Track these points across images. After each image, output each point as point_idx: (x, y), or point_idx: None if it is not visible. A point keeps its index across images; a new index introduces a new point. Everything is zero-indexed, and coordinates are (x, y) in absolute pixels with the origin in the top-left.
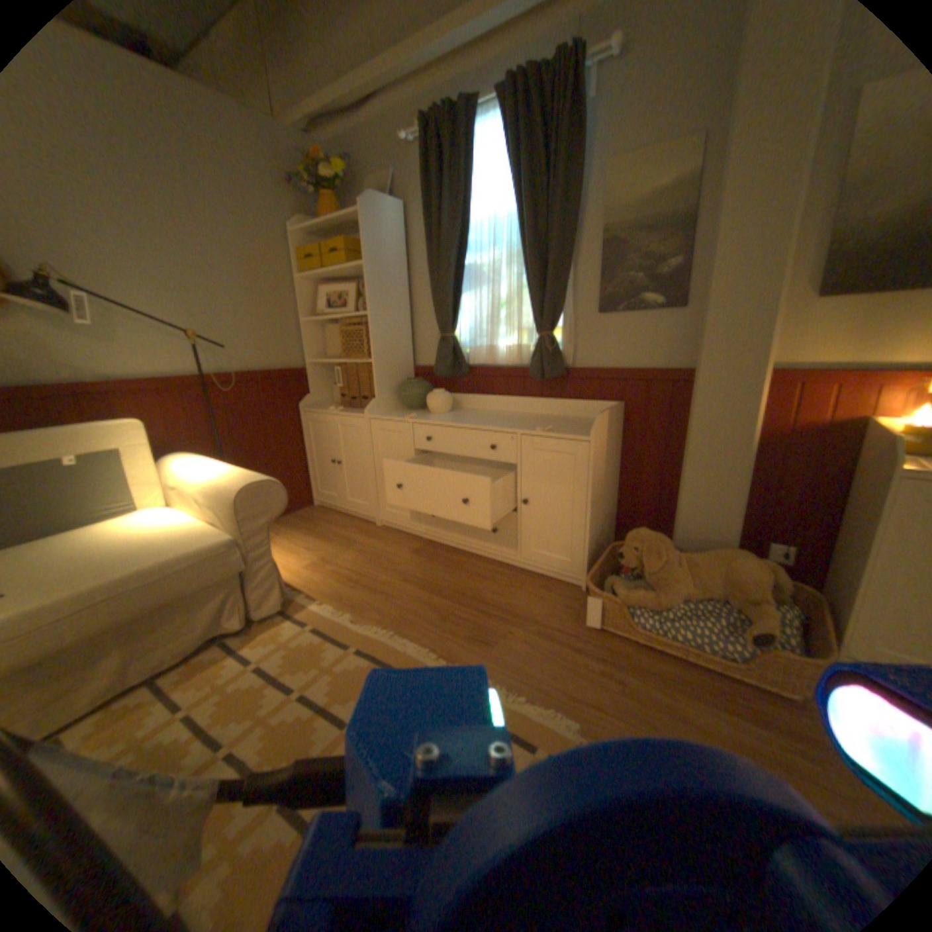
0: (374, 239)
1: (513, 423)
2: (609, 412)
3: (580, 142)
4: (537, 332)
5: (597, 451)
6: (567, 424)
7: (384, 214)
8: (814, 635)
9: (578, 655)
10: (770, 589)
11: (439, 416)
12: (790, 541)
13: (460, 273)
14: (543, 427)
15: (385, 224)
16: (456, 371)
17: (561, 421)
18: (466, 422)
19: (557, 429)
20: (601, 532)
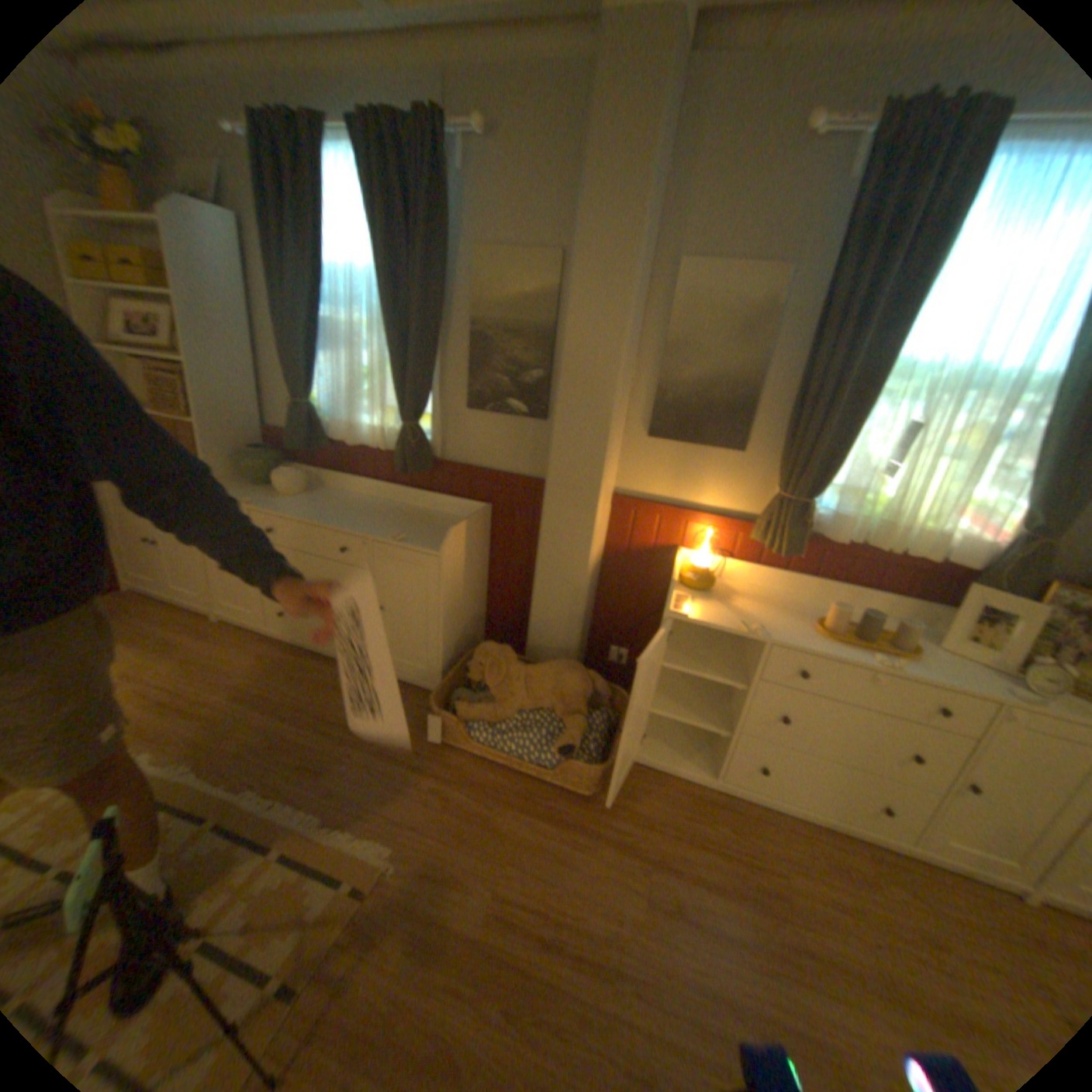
0: (190, 266)
1: (371, 523)
2: (467, 523)
3: (443, 223)
4: (403, 420)
5: (450, 566)
6: (431, 527)
7: (207, 232)
8: (618, 735)
9: (414, 774)
10: (587, 699)
11: (288, 502)
12: (619, 648)
13: (314, 330)
14: (399, 534)
15: (209, 245)
16: (314, 444)
17: (426, 522)
18: (316, 516)
19: (414, 538)
20: (463, 638)
